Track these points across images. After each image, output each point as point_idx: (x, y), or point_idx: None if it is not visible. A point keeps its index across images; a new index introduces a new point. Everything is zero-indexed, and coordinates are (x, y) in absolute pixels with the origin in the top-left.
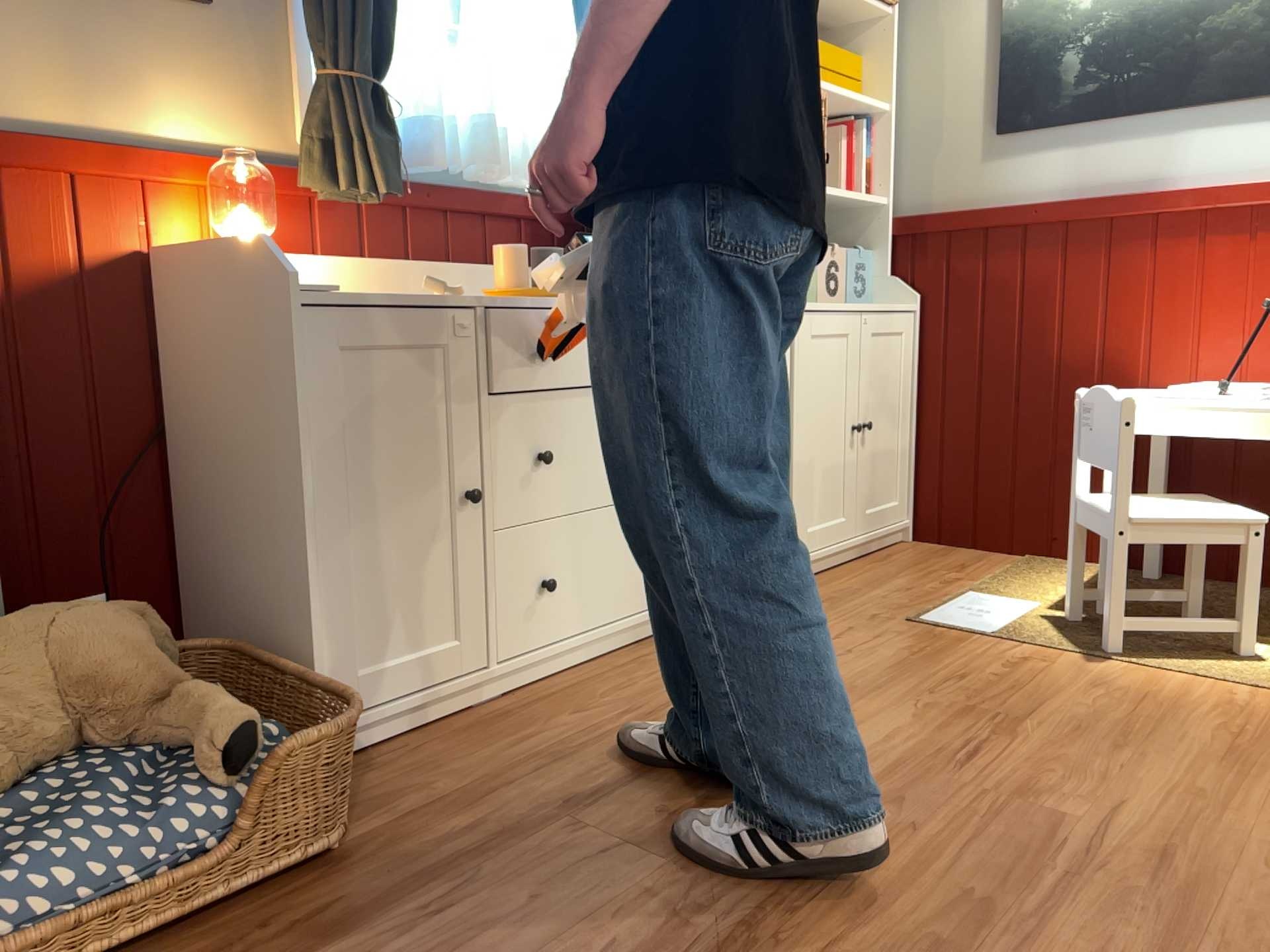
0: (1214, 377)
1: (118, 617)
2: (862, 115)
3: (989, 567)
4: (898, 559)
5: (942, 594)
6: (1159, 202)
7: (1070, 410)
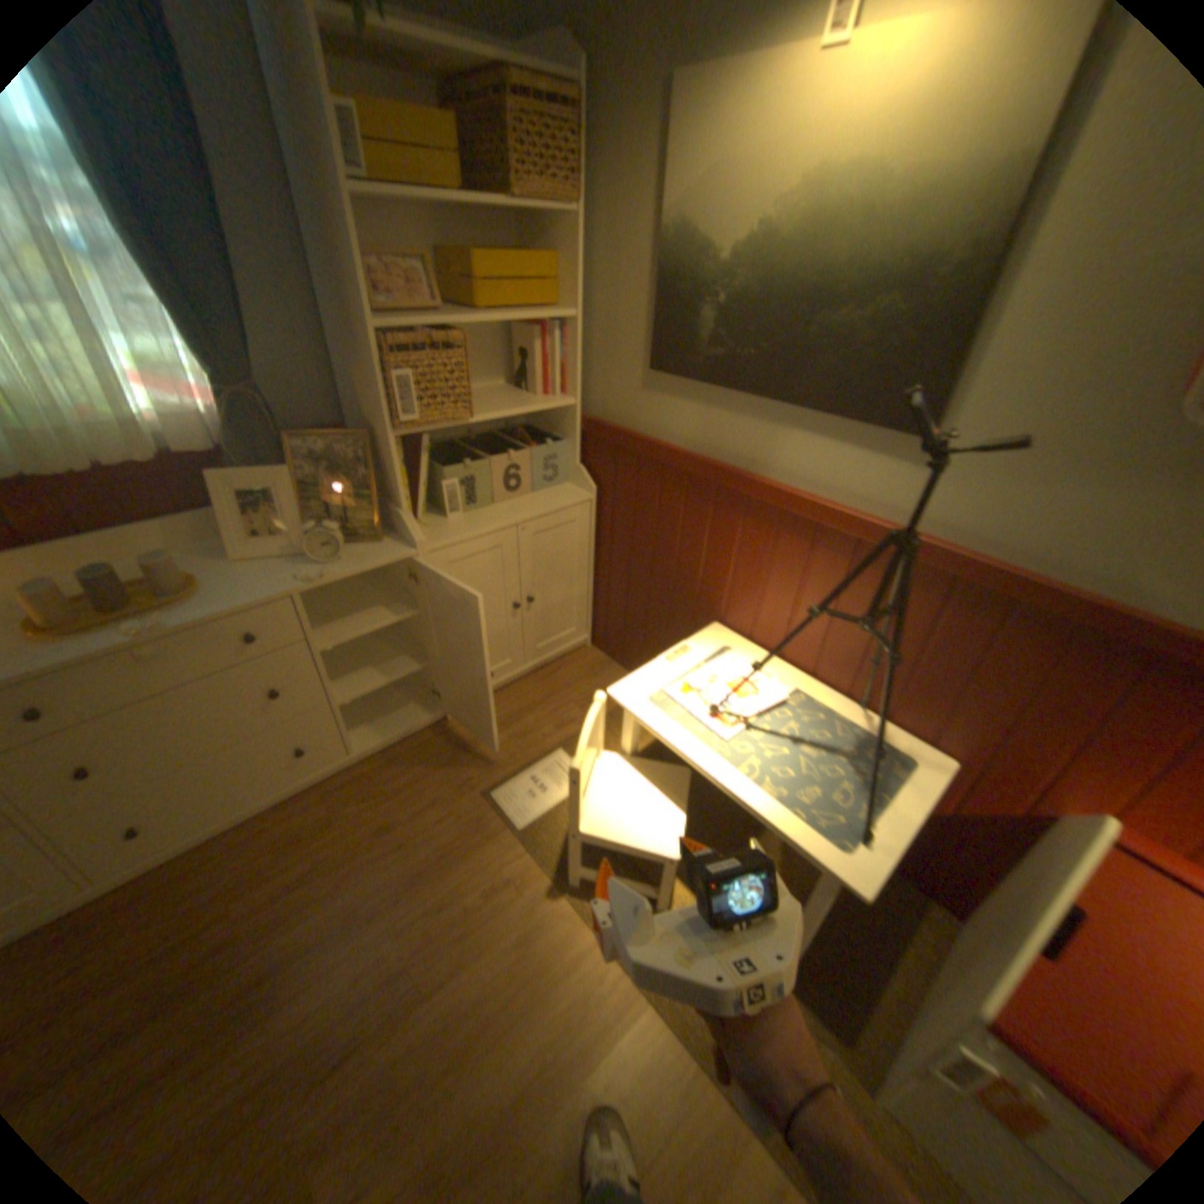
0: (766, 639)
1: None
2: (558, 314)
3: None
4: (558, 678)
5: (539, 750)
6: (751, 489)
7: (677, 614)
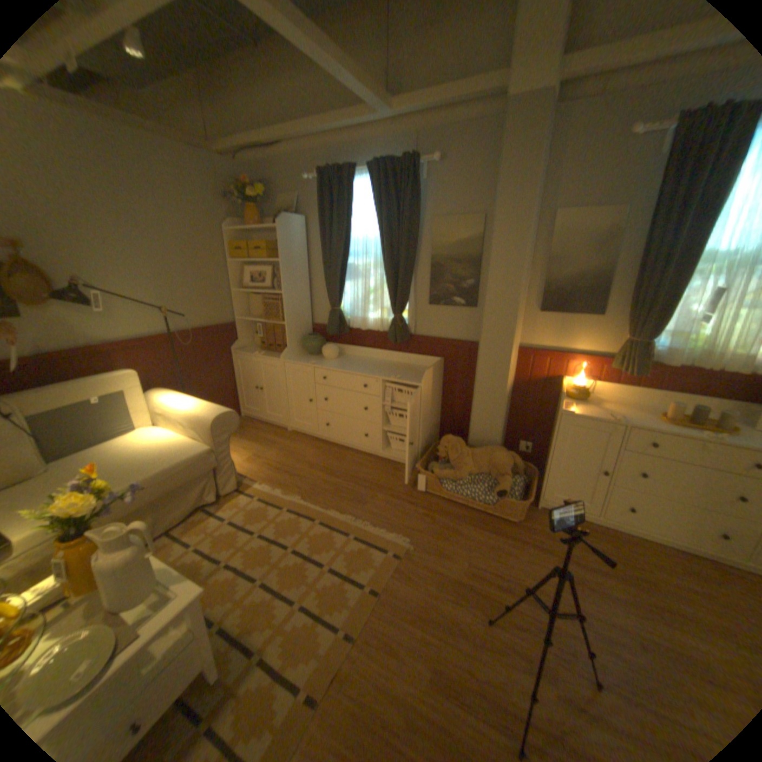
0: None
1: (506, 457)
2: None
3: None
4: None
5: None
6: None
7: None
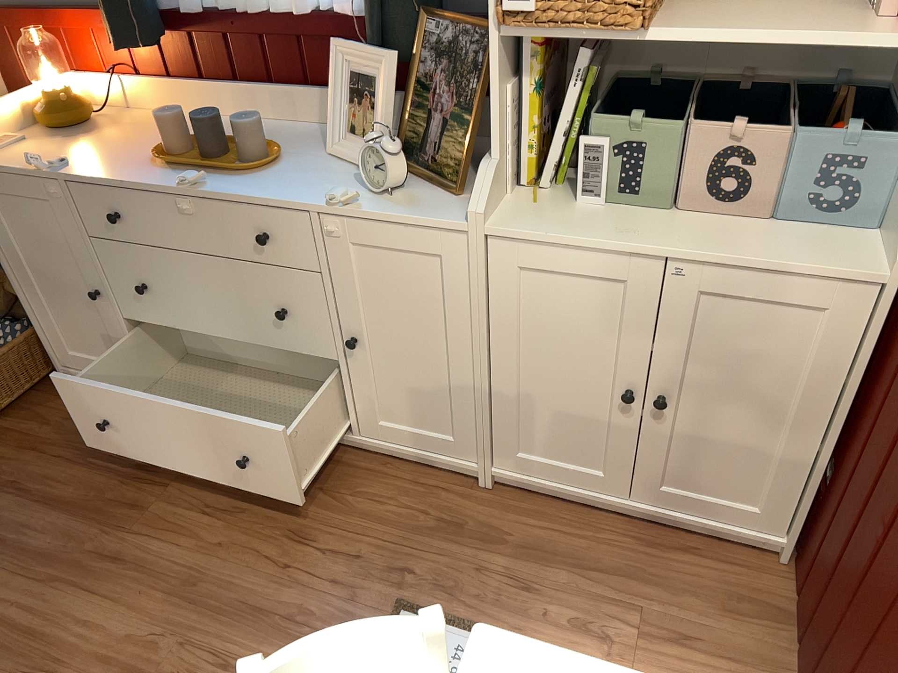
0: None
1: None
2: None
3: (689, 668)
4: (670, 557)
5: (517, 621)
6: None
7: (878, 643)
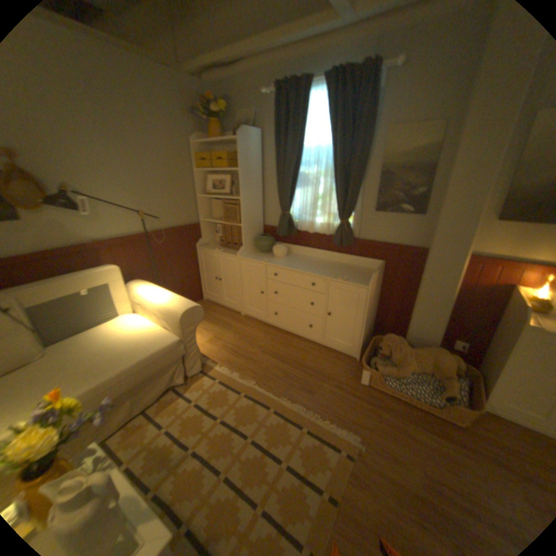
0: None
1: (452, 361)
2: None
3: None
4: None
5: None
6: None
7: None
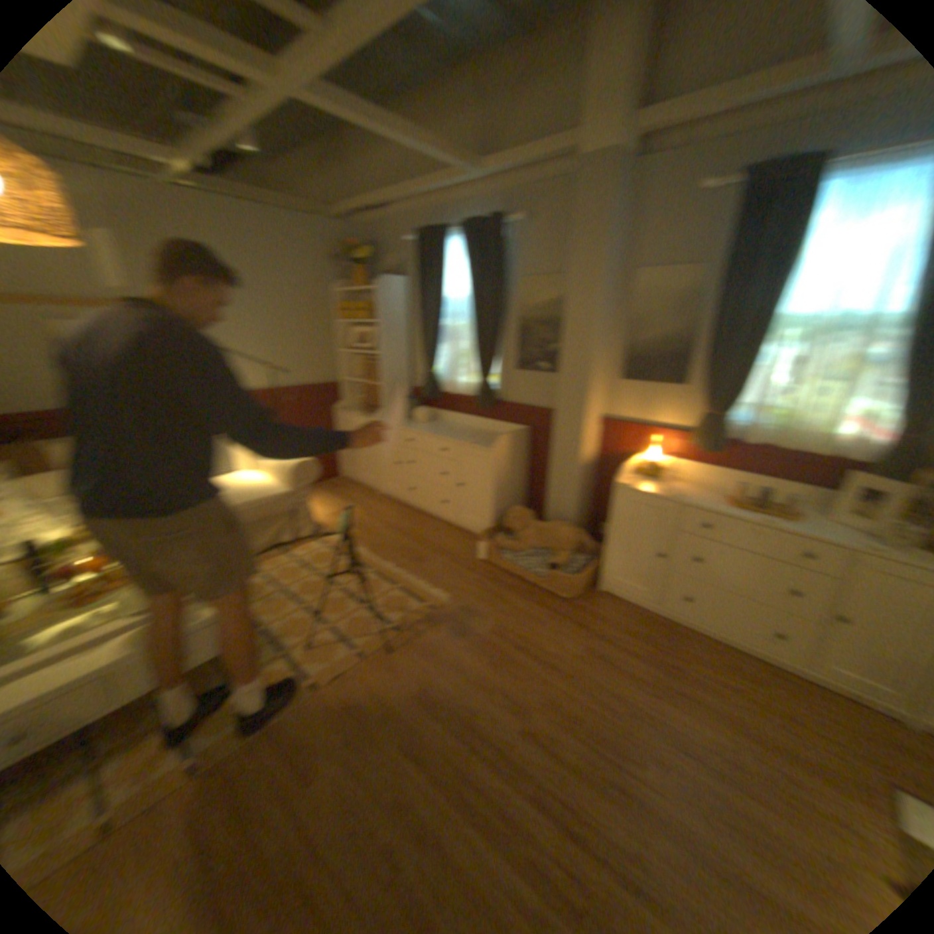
0: None
1: (568, 533)
2: None
3: None
4: None
5: None
6: None
7: None
